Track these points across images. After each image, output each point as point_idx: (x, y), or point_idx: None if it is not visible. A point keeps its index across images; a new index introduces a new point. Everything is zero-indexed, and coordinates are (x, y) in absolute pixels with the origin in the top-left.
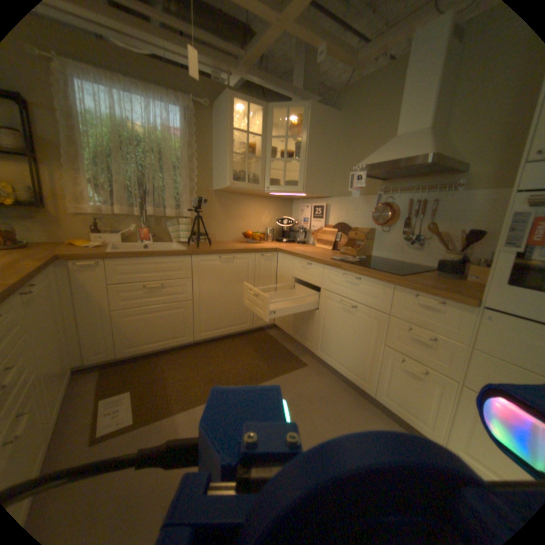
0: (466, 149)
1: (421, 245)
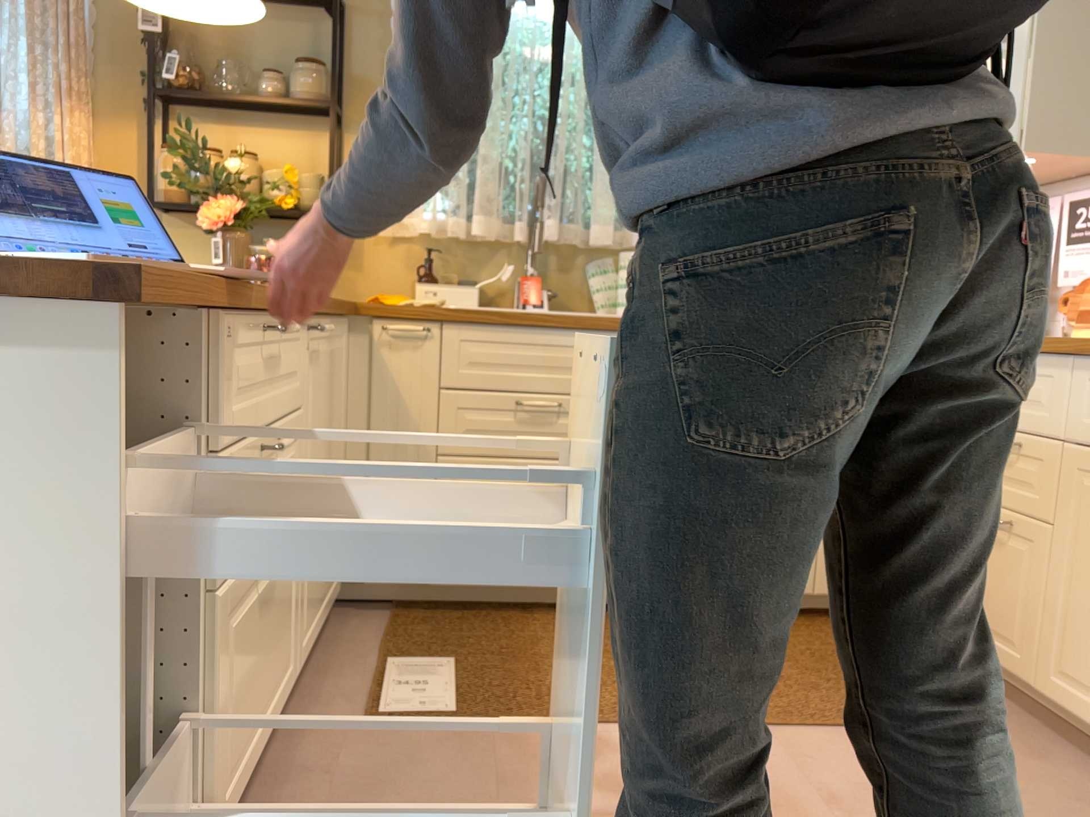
0: None
1: None
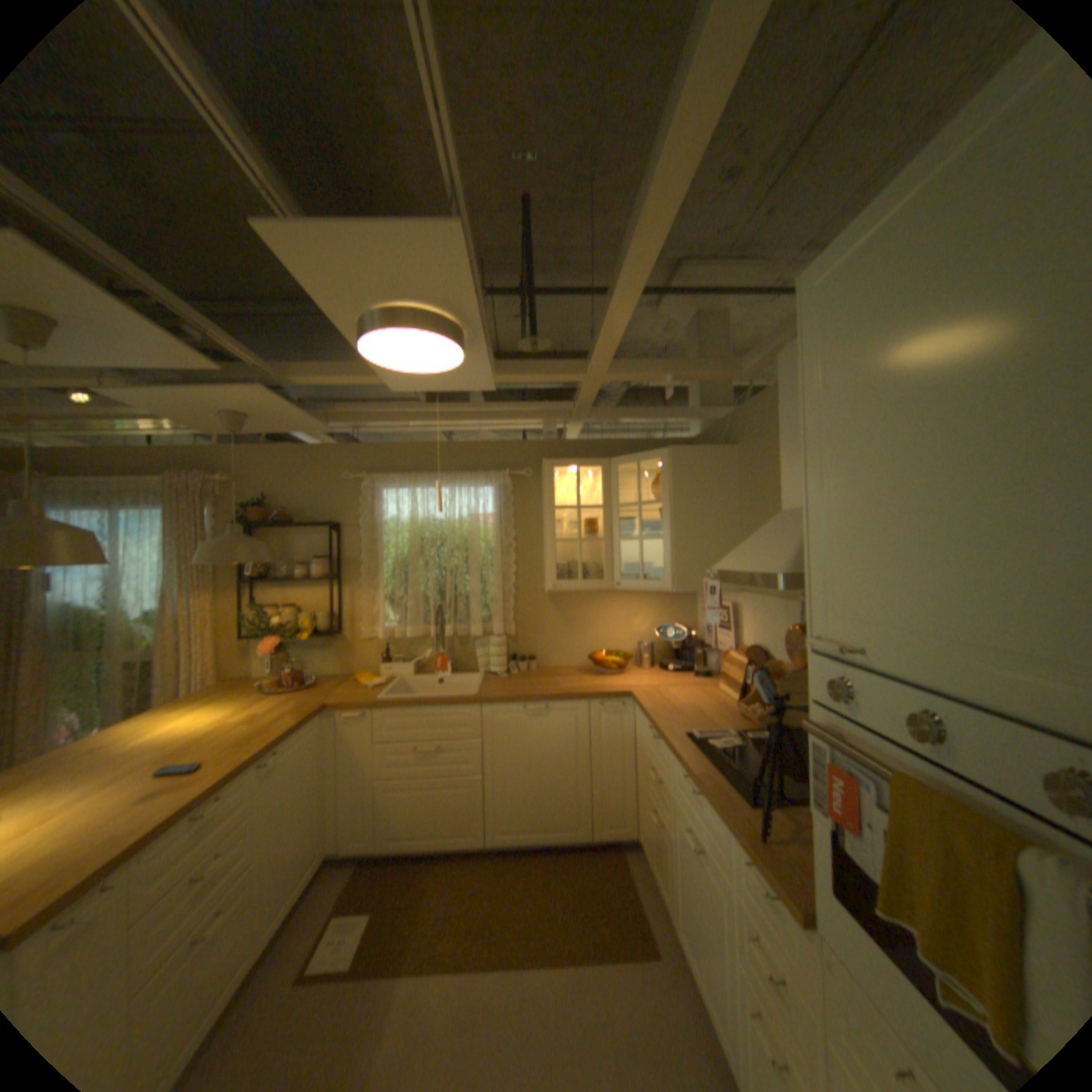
0: None
1: None
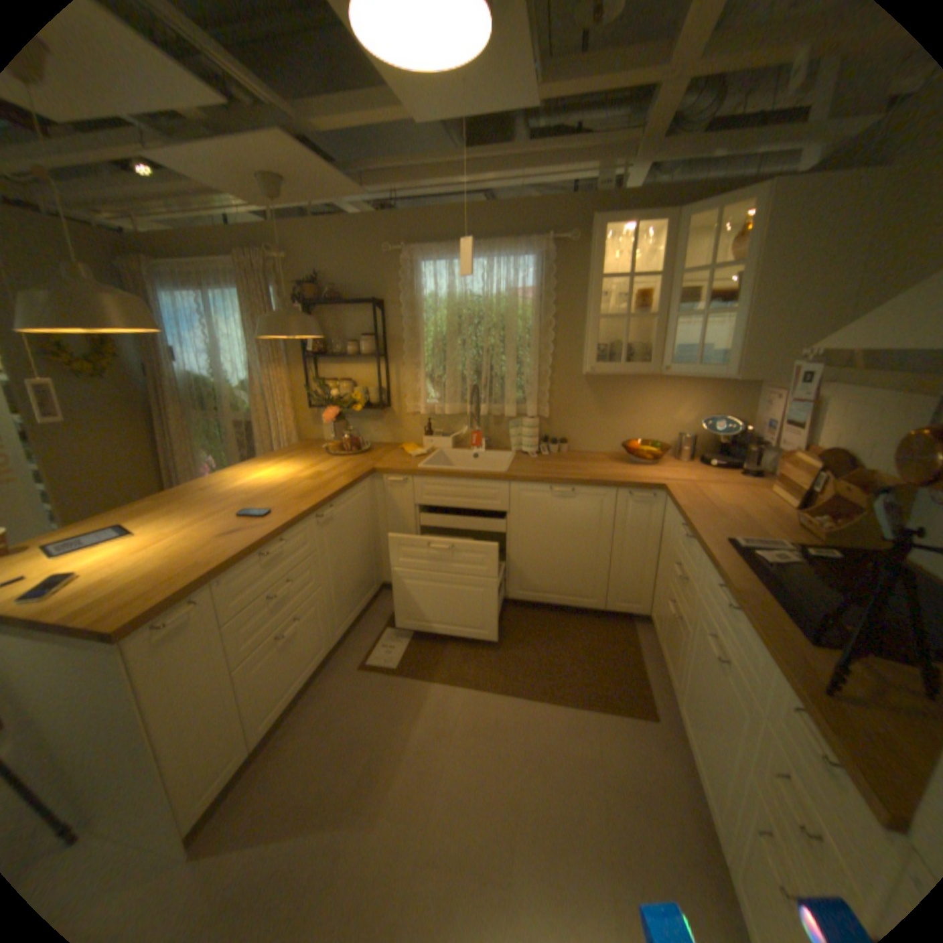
0: None
1: None
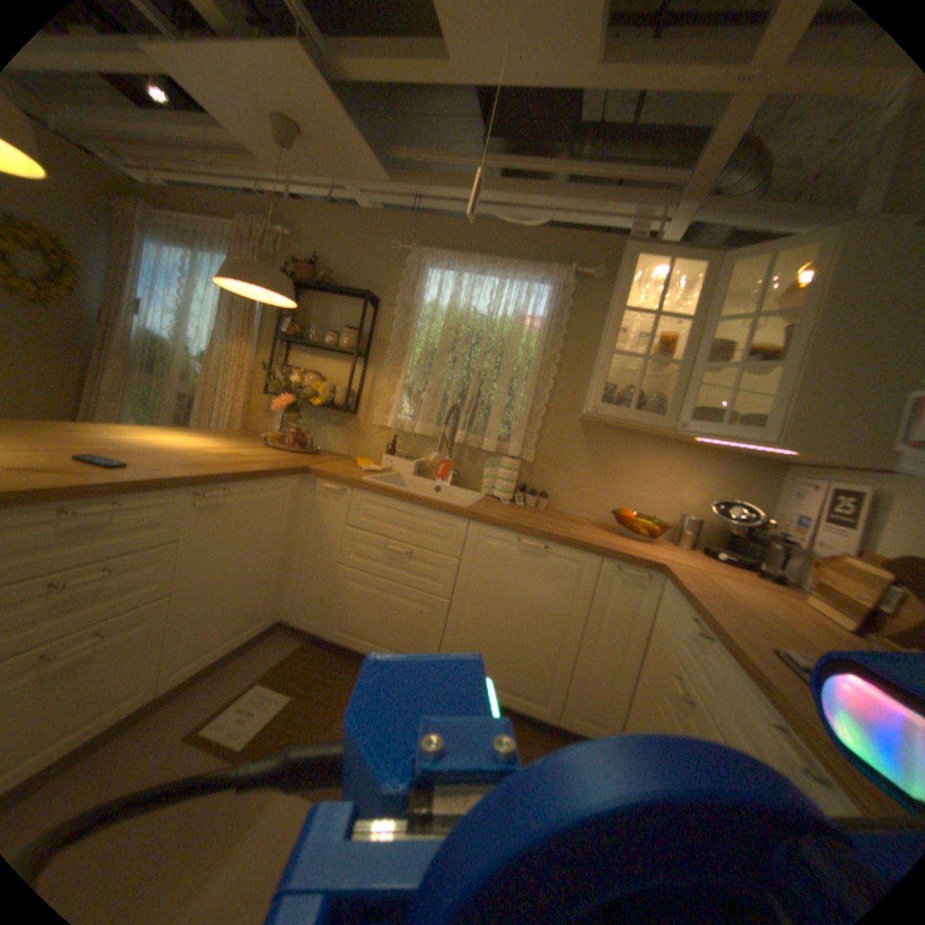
0: None
1: None
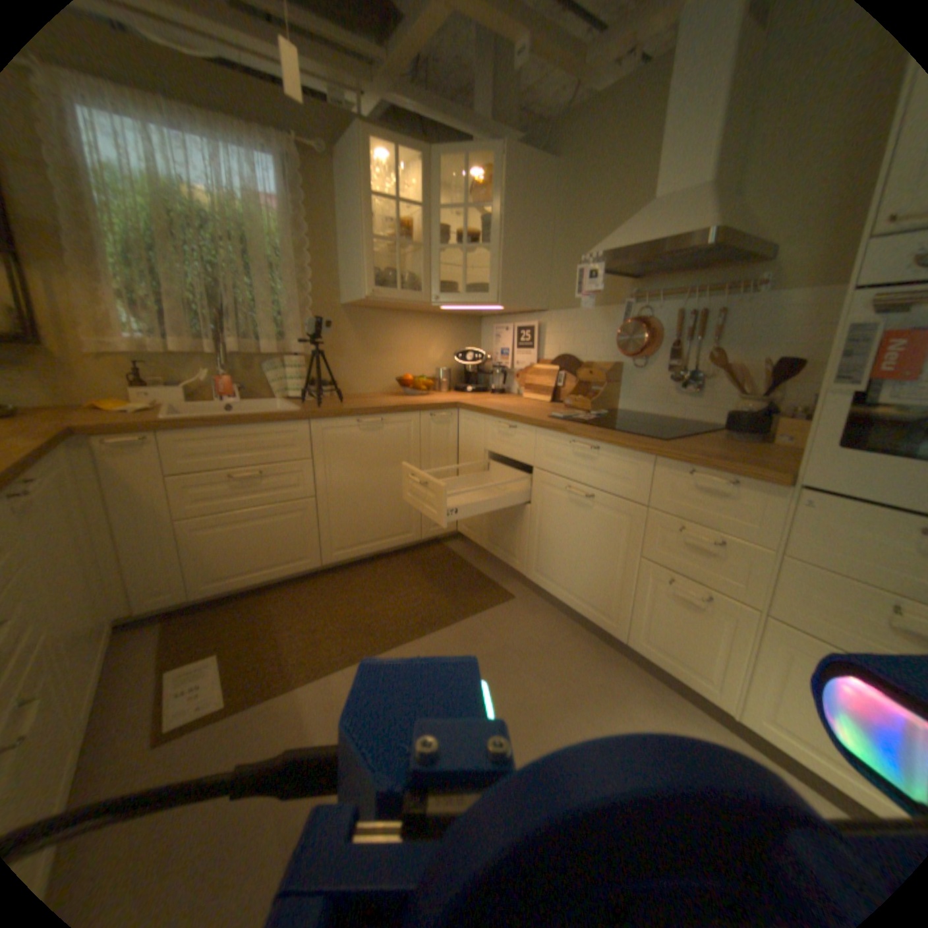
0: (773, 220)
1: (700, 387)
